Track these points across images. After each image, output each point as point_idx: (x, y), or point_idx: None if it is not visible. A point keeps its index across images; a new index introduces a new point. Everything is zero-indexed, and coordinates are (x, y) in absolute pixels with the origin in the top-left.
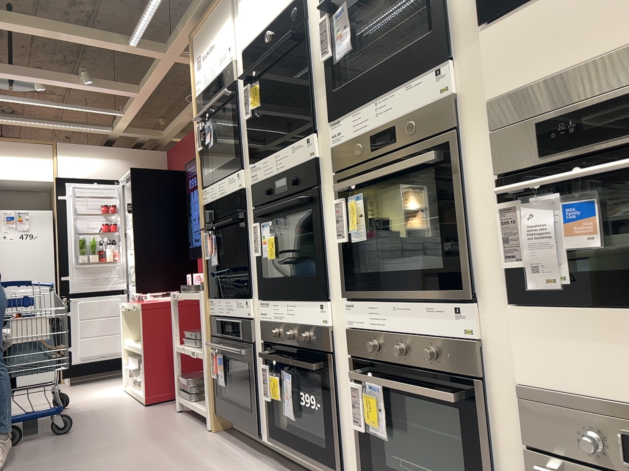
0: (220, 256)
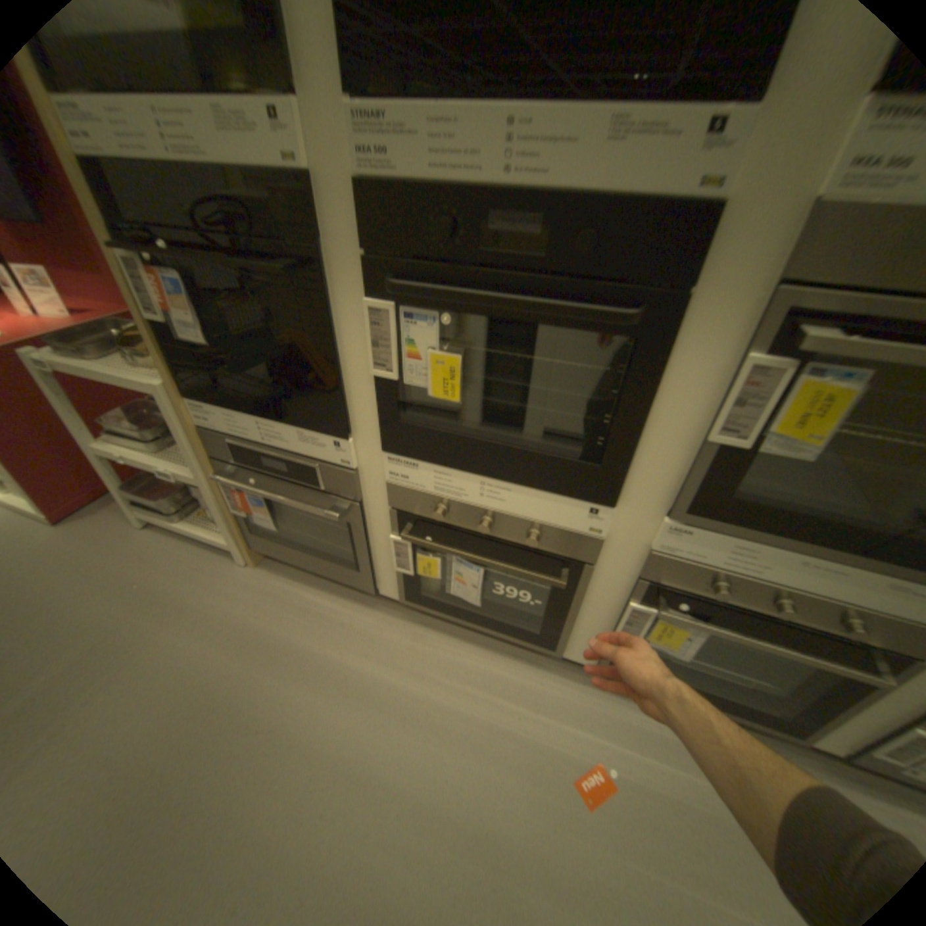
0: (208, 324)
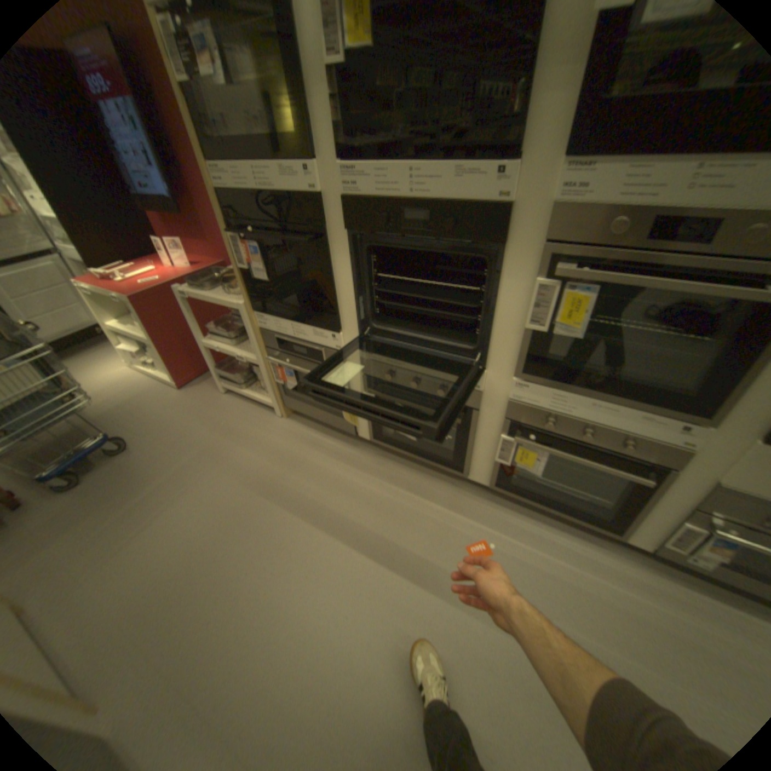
0: (268, 270)
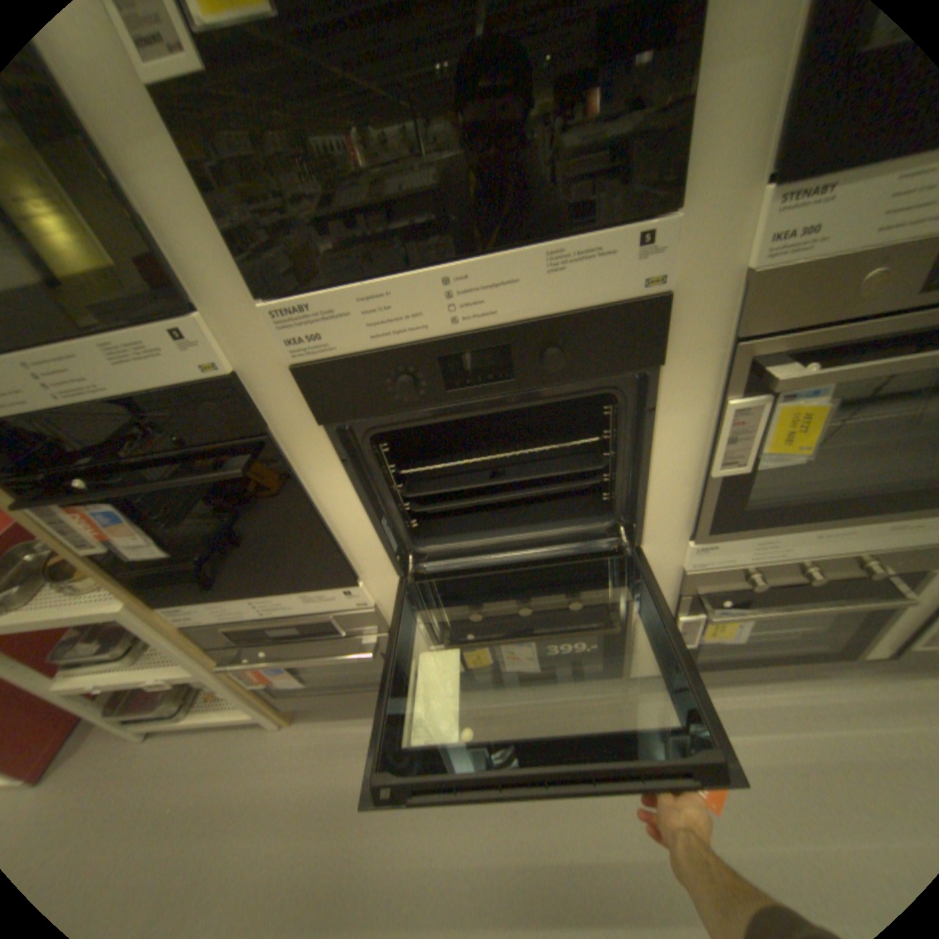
0: (155, 533)
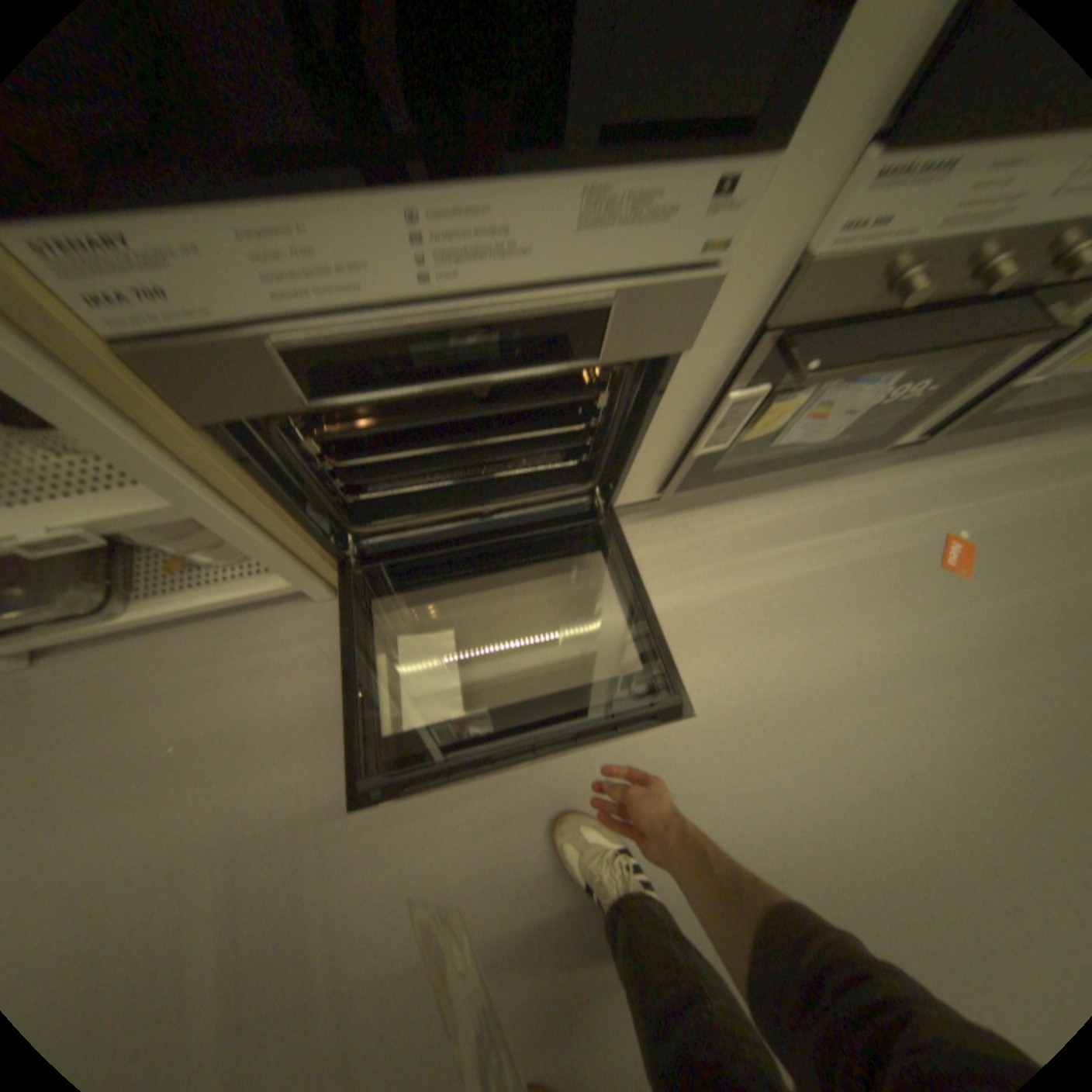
0: None
